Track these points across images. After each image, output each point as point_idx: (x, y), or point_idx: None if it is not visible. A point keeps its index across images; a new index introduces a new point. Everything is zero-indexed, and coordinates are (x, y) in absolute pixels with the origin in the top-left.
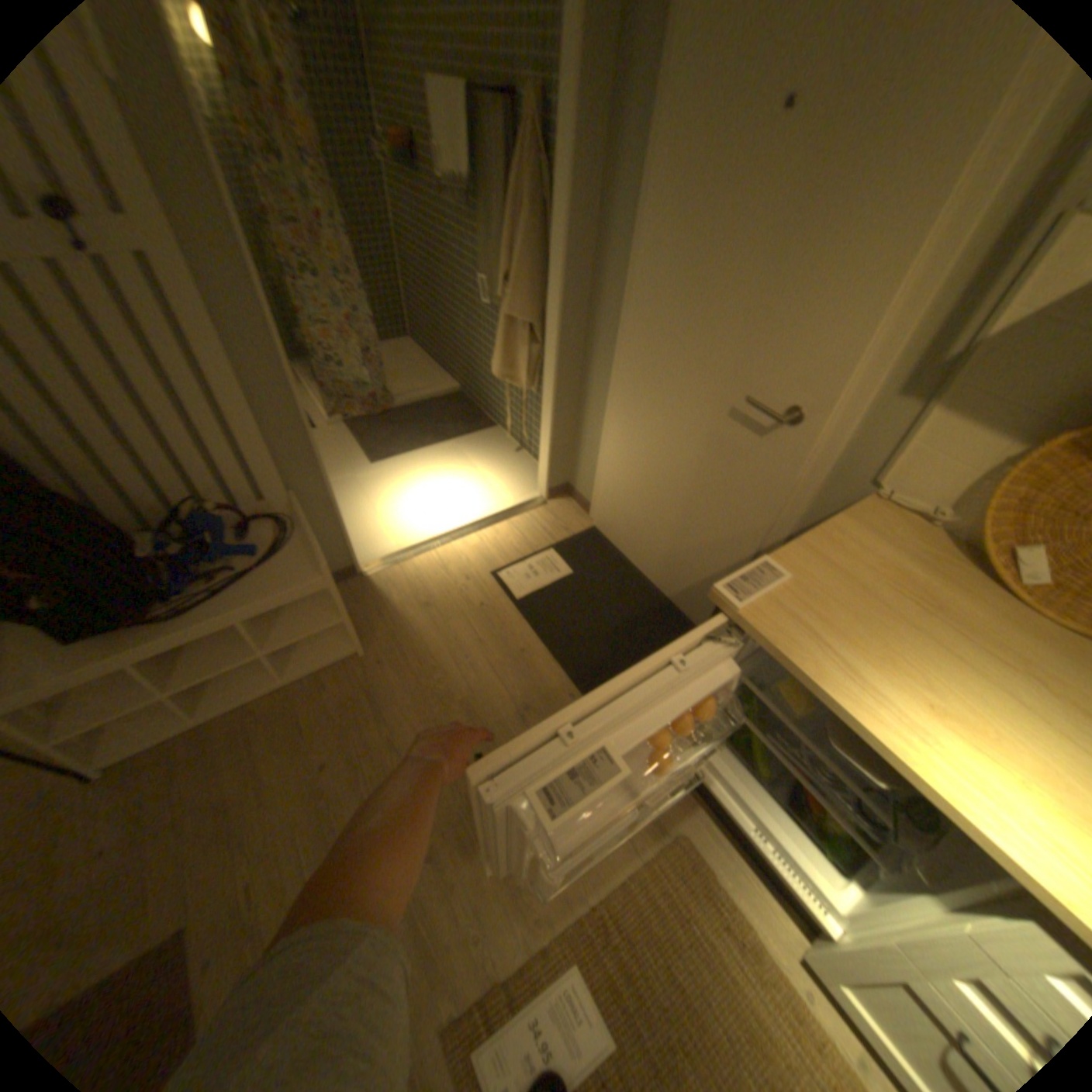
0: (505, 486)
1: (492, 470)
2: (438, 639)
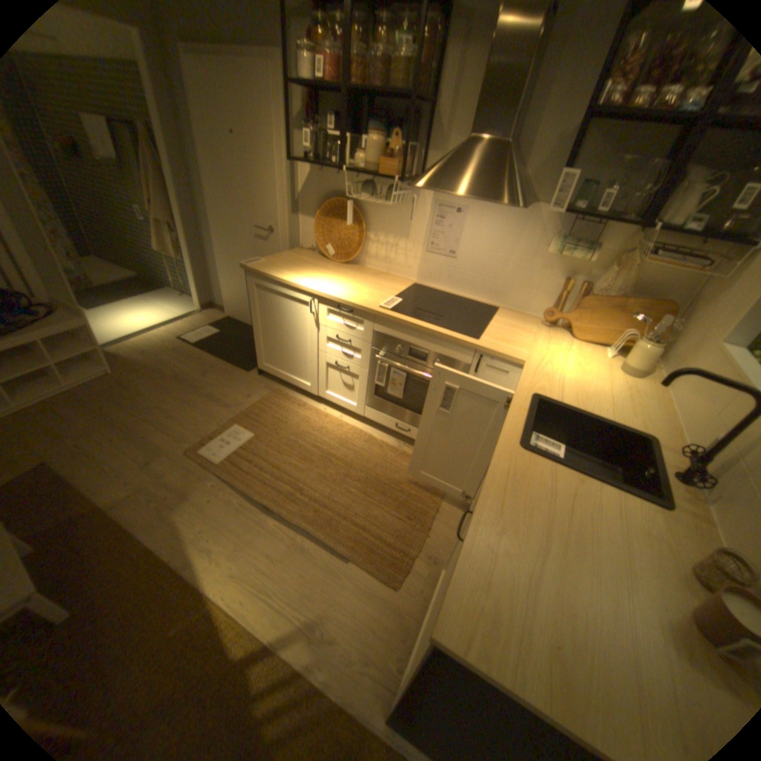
0: (175, 309)
1: (166, 304)
2: (152, 362)
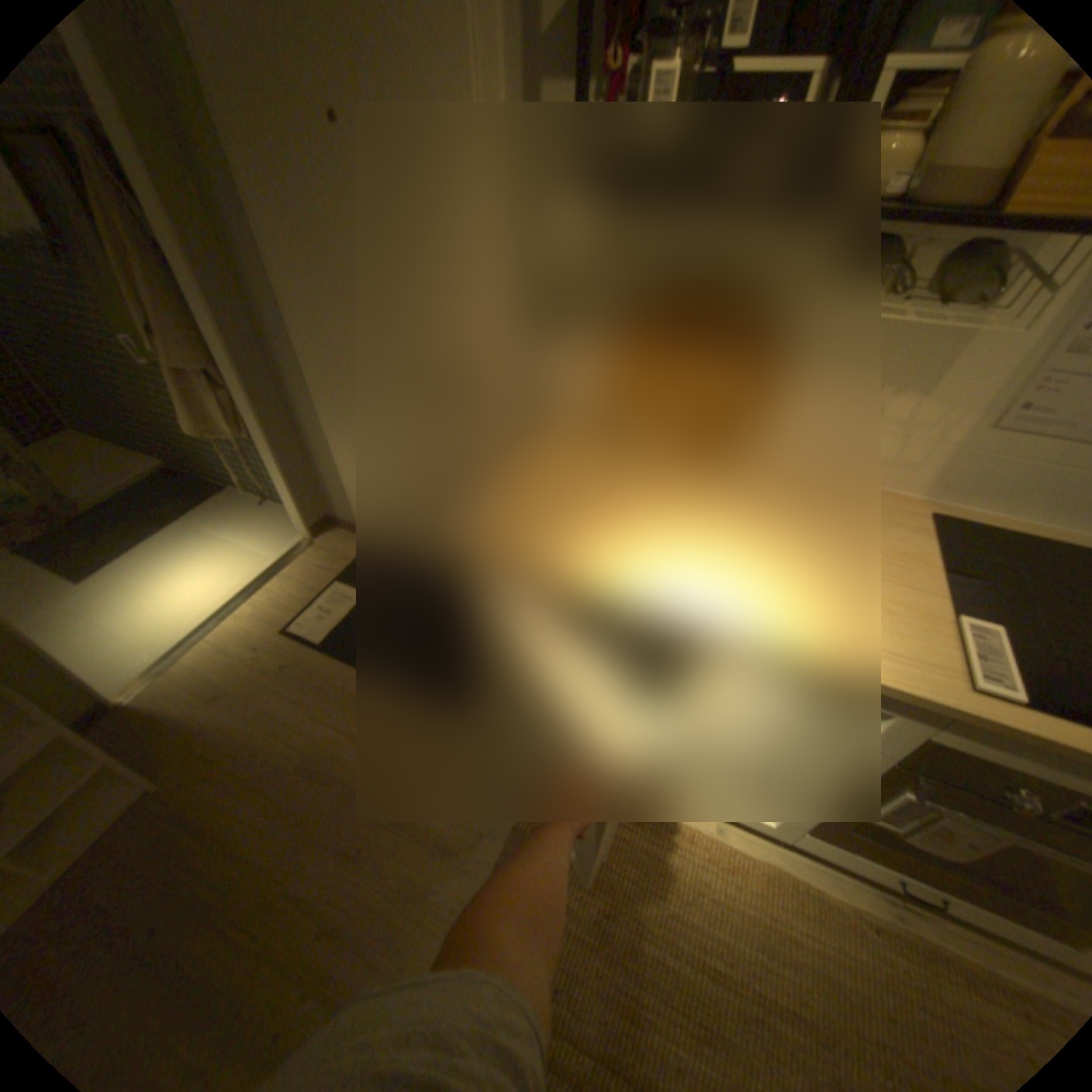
0: (257, 544)
1: (236, 533)
2: (242, 726)
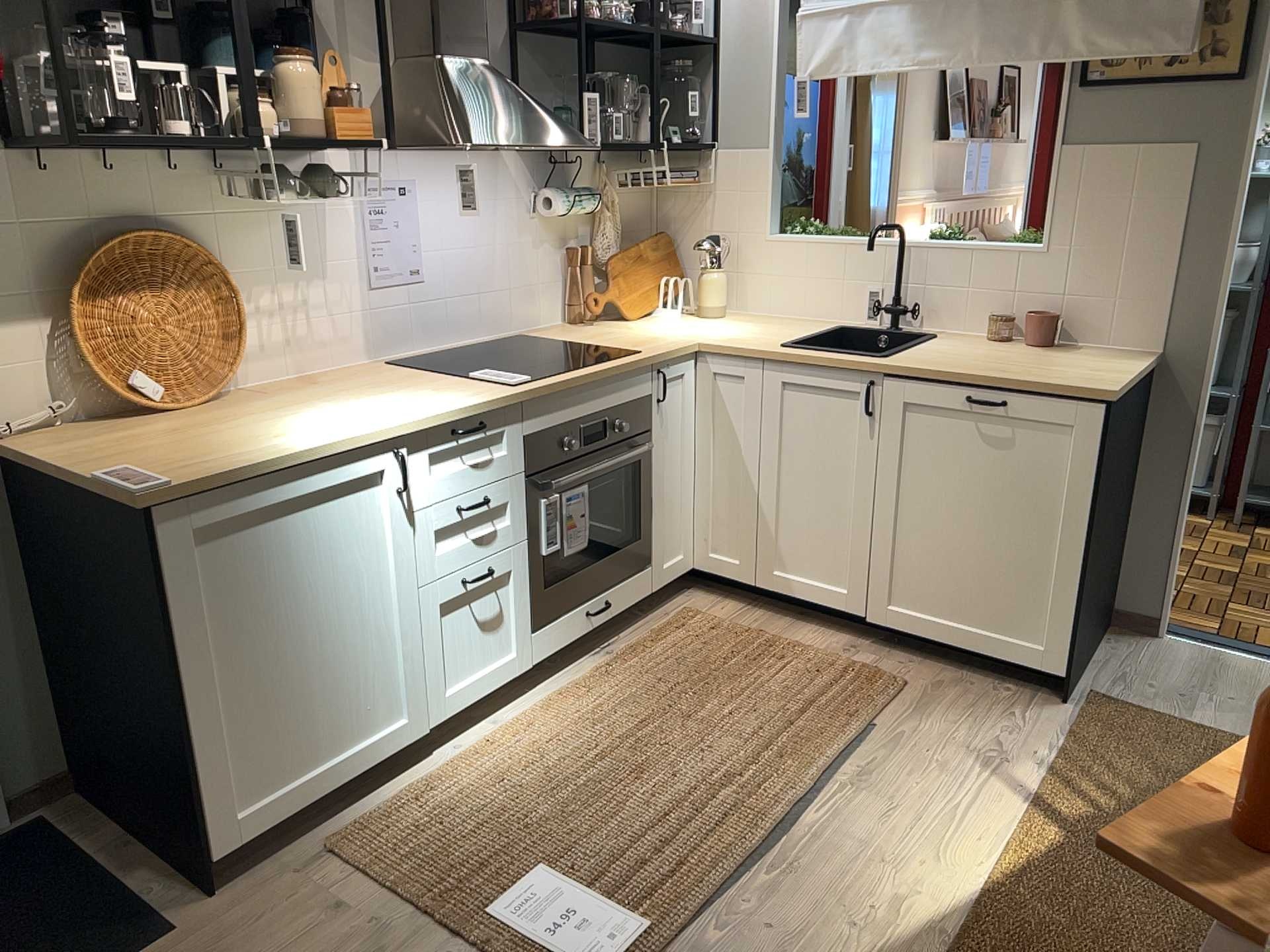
0: None
1: None
2: None
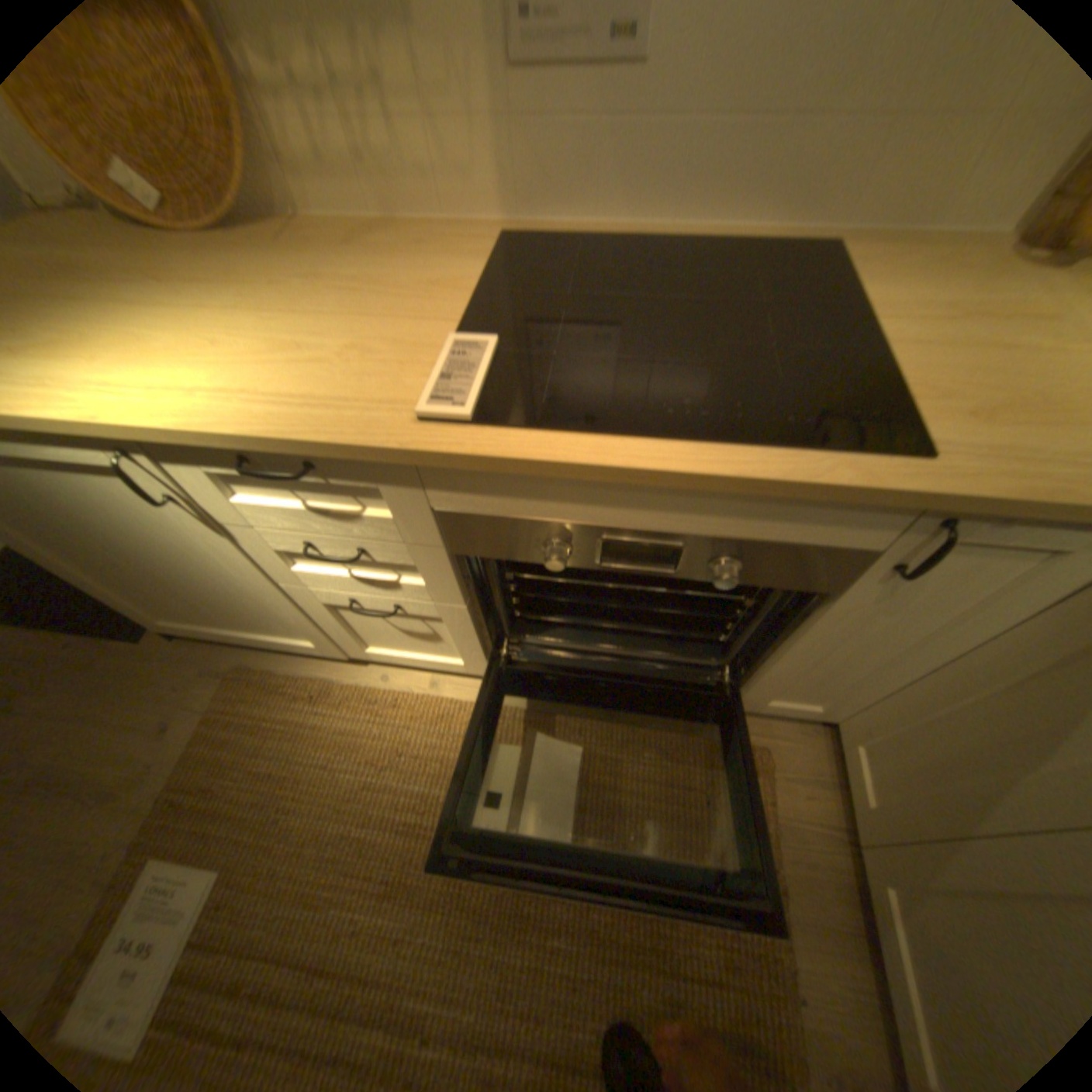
0: None
1: None
2: None
